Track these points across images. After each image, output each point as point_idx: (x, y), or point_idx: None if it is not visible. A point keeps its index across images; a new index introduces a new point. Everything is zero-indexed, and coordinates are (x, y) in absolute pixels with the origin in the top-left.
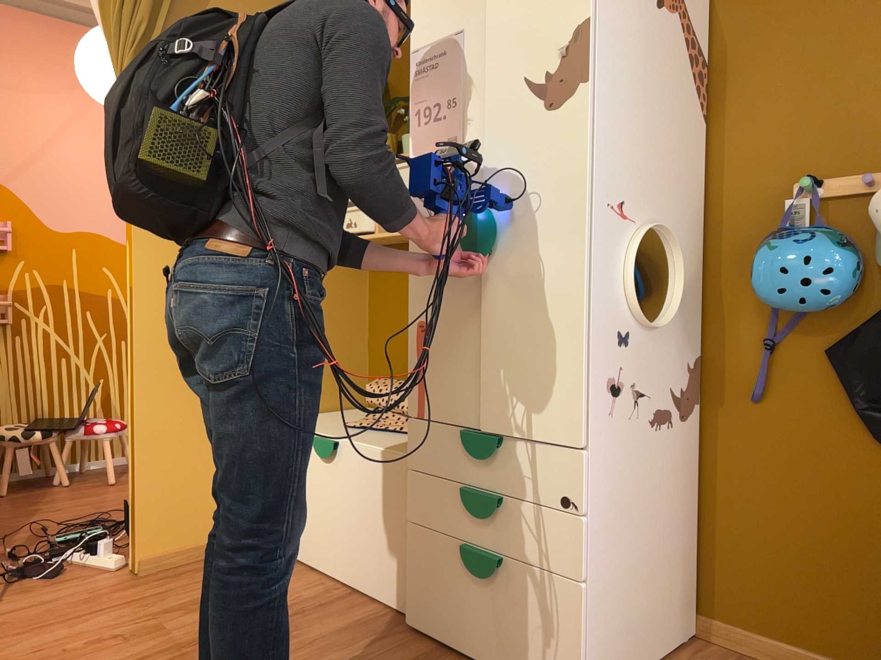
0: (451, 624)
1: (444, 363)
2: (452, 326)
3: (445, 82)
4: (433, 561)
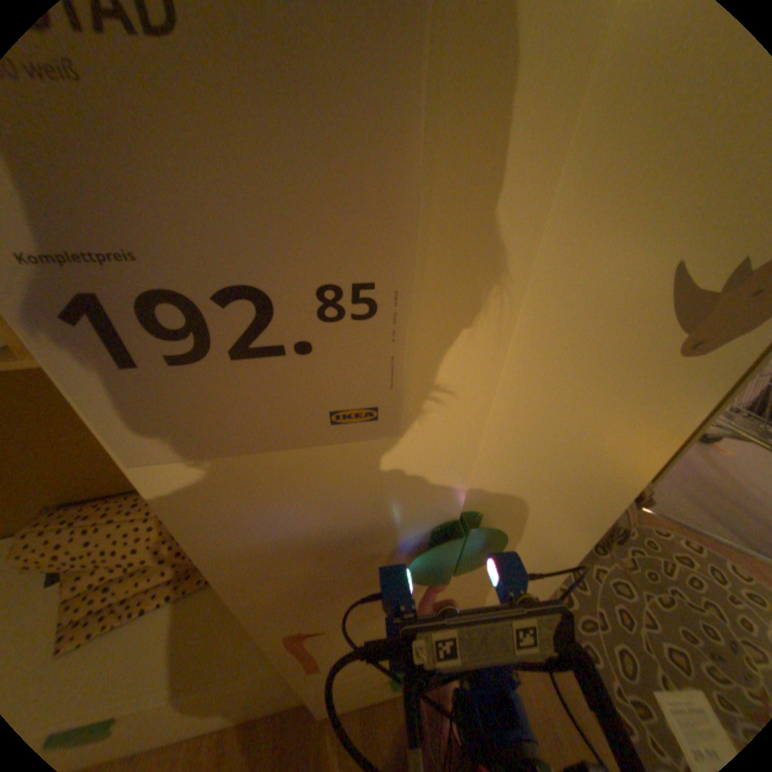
0: (373, 700)
1: (355, 639)
2: (371, 617)
3: (293, 169)
4: (349, 698)
